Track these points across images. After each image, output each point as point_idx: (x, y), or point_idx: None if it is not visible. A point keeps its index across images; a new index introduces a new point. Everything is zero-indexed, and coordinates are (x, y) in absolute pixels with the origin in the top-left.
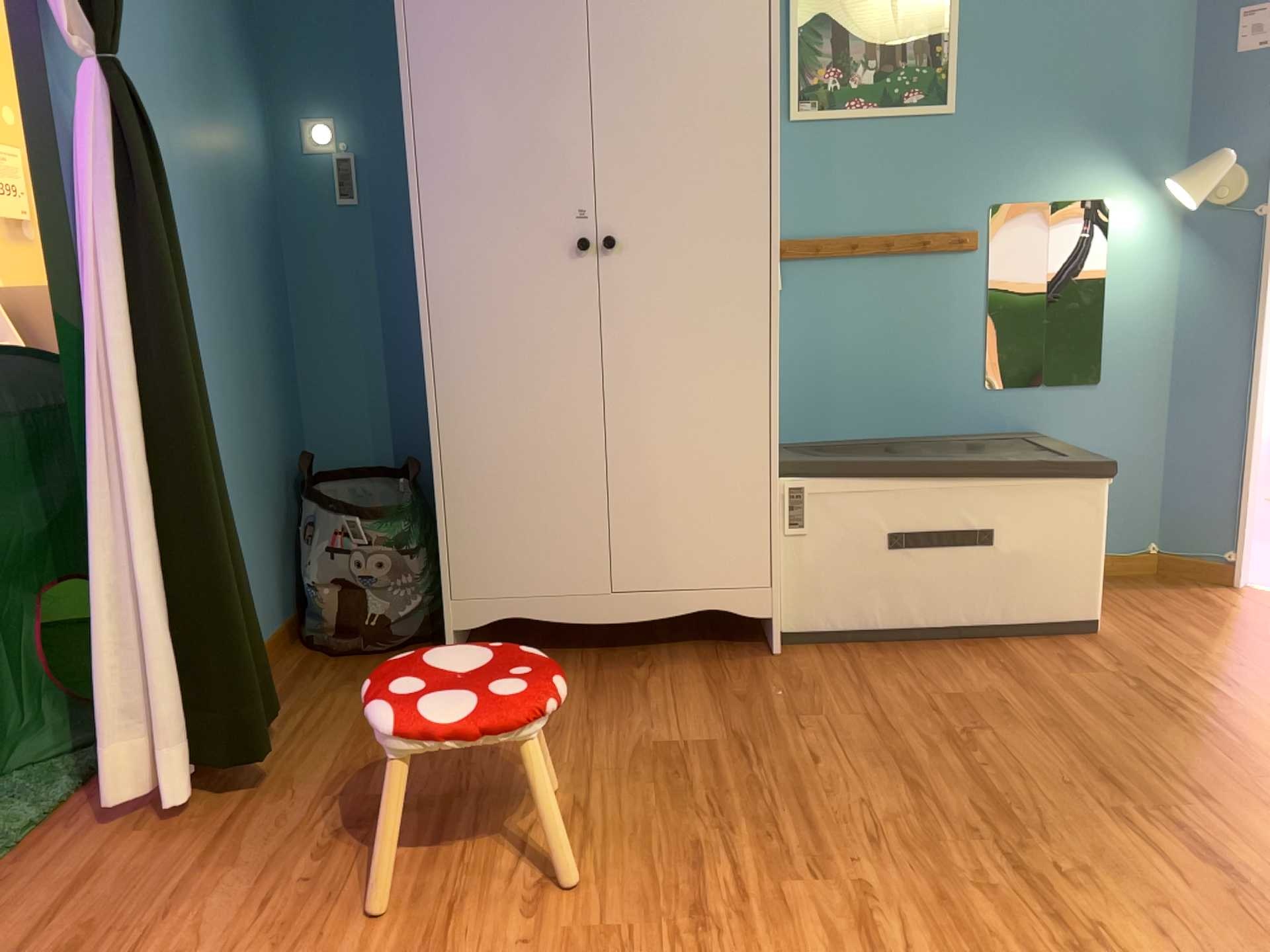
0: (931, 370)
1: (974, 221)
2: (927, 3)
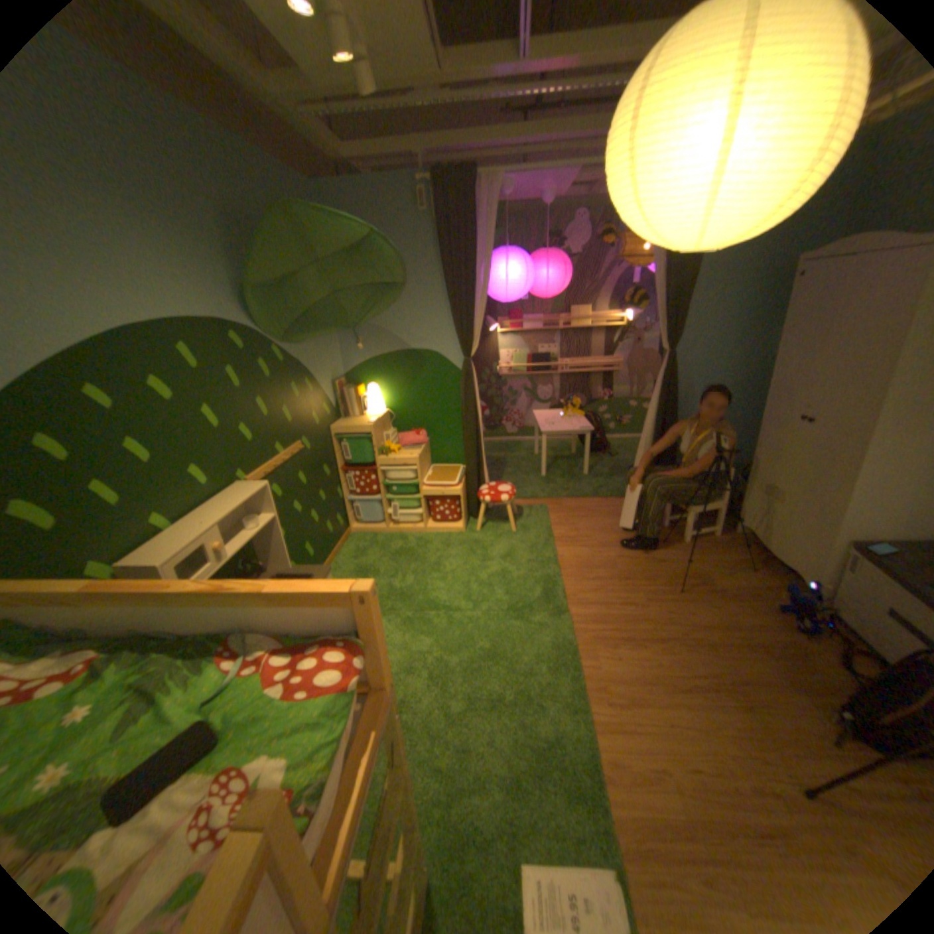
0: None
1: None
2: None
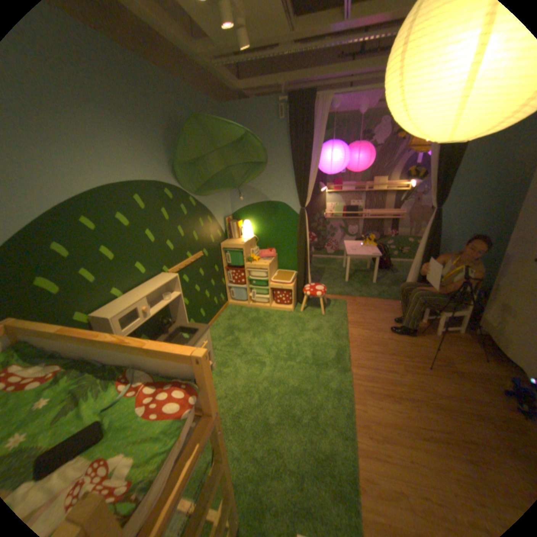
0: None
1: None
2: None
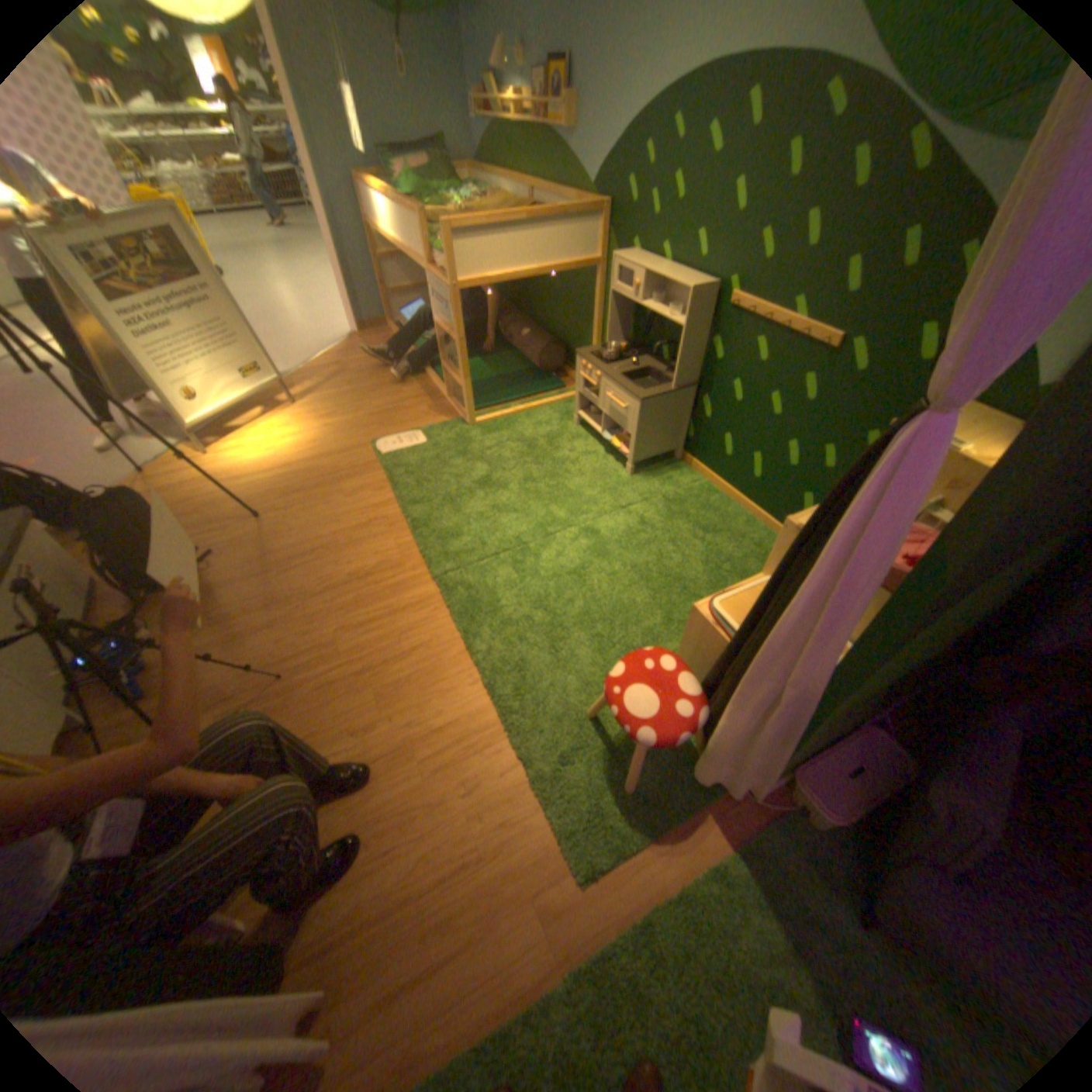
0: None
1: None
2: None
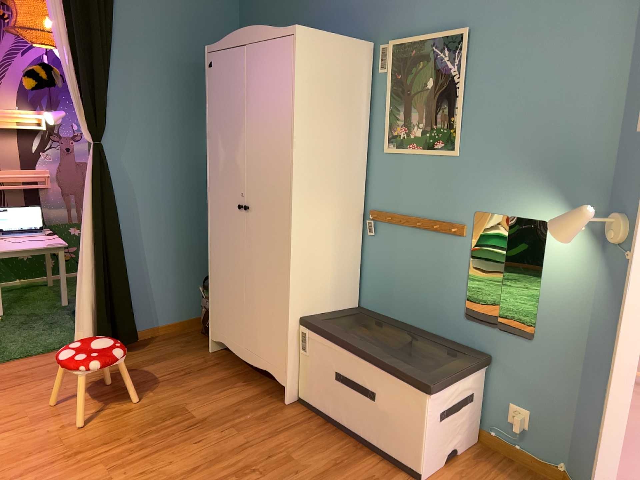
0: (438, 297)
1: (466, 218)
2: (448, 93)
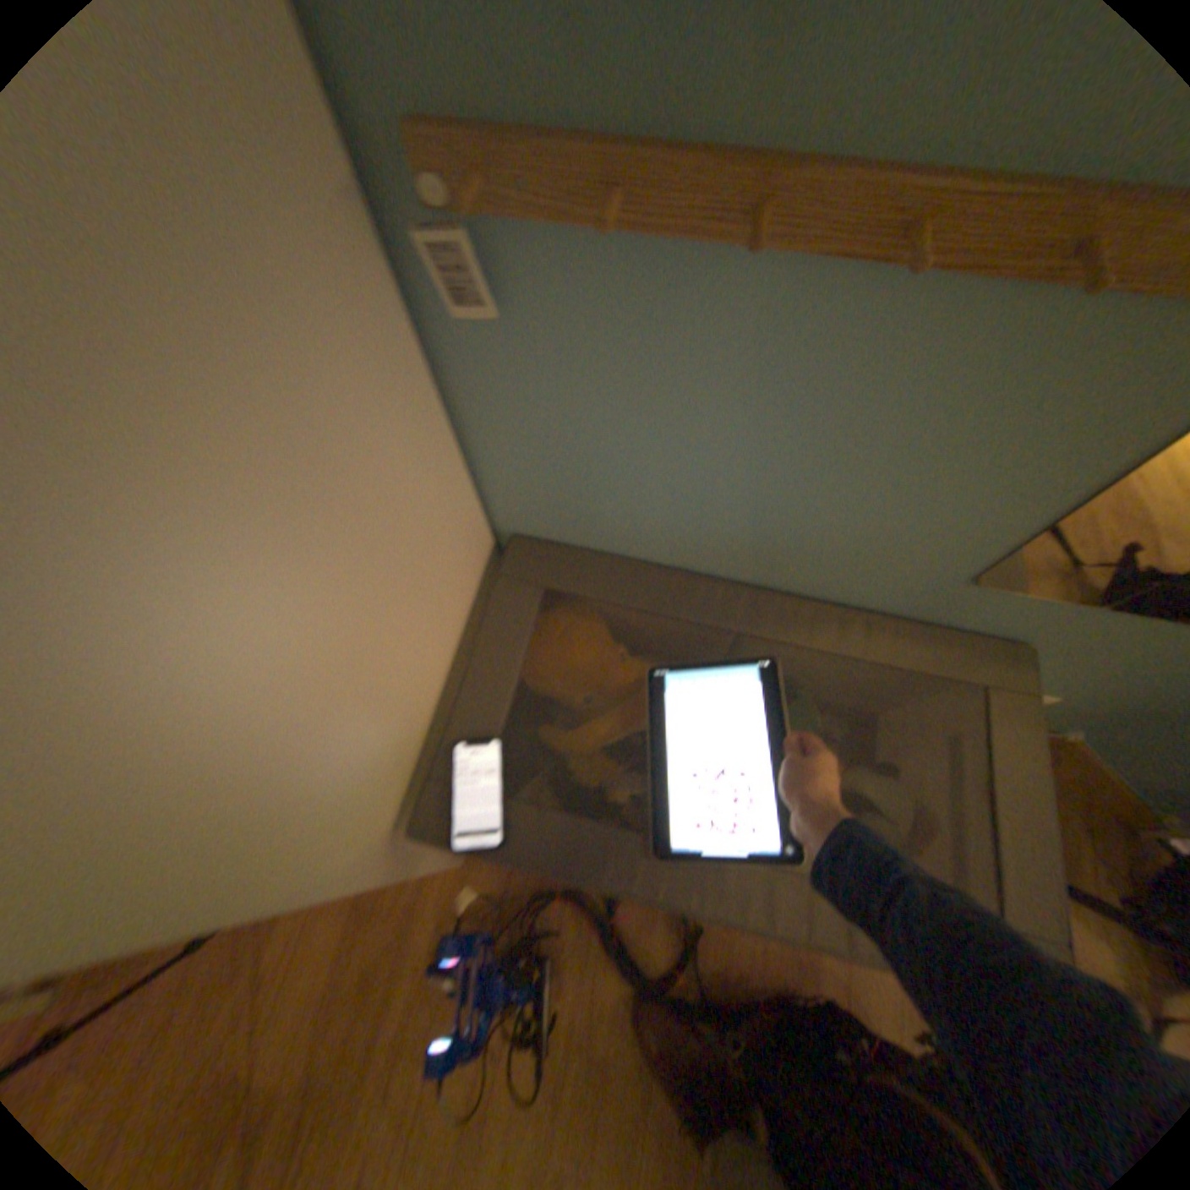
0: (873, 539)
1: None
2: None
